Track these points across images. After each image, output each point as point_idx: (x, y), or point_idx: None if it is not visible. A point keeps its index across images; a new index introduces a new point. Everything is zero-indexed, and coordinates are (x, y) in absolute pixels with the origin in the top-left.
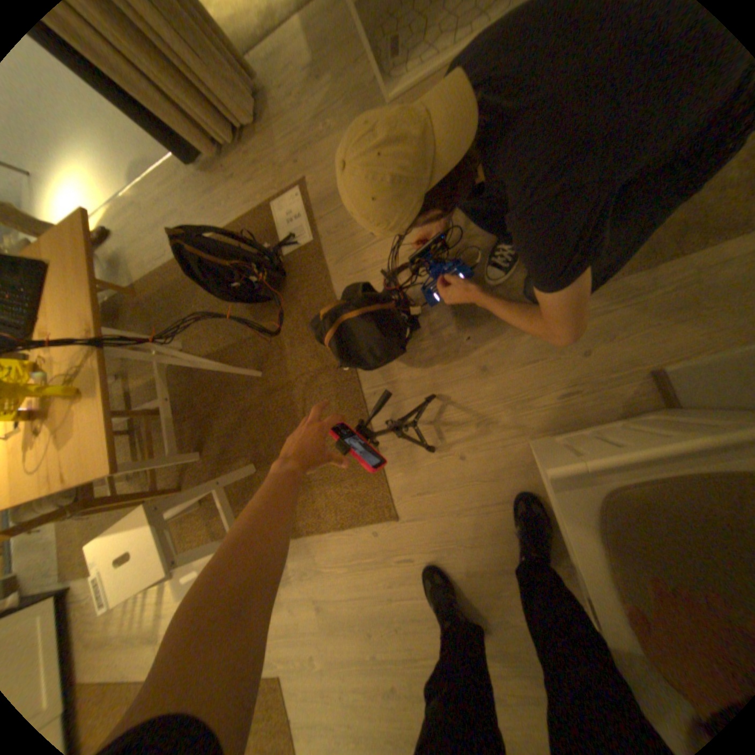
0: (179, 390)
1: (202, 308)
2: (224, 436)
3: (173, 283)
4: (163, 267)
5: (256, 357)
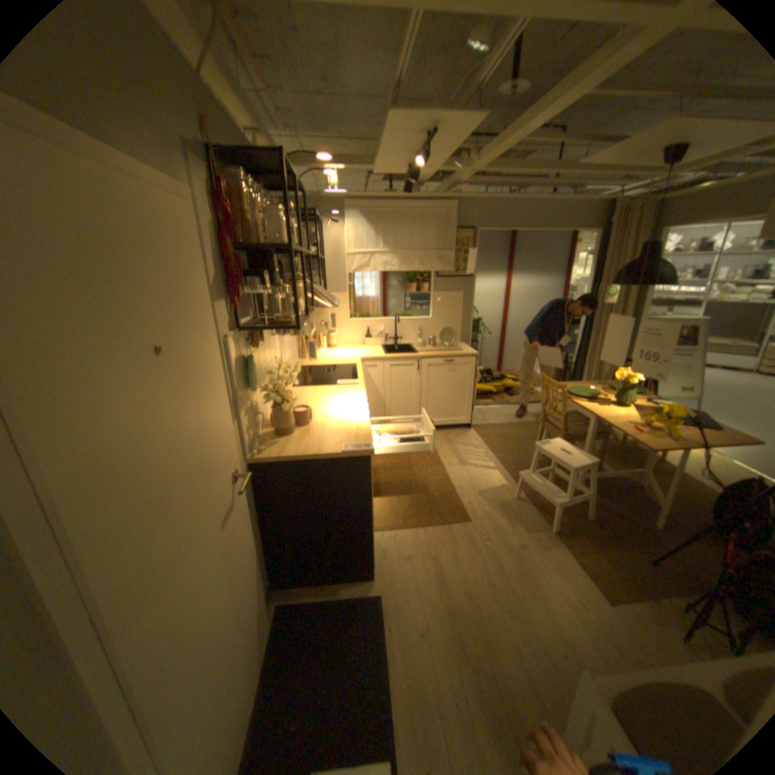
0: (615, 483)
1: (682, 499)
2: (602, 505)
3: (688, 484)
4: (695, 479)
5: (671, 528)
